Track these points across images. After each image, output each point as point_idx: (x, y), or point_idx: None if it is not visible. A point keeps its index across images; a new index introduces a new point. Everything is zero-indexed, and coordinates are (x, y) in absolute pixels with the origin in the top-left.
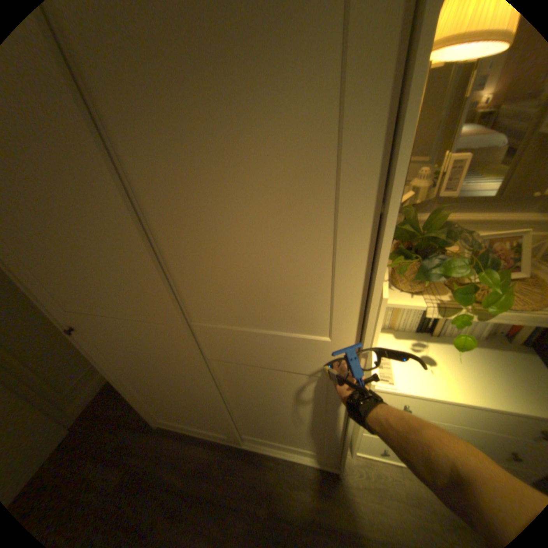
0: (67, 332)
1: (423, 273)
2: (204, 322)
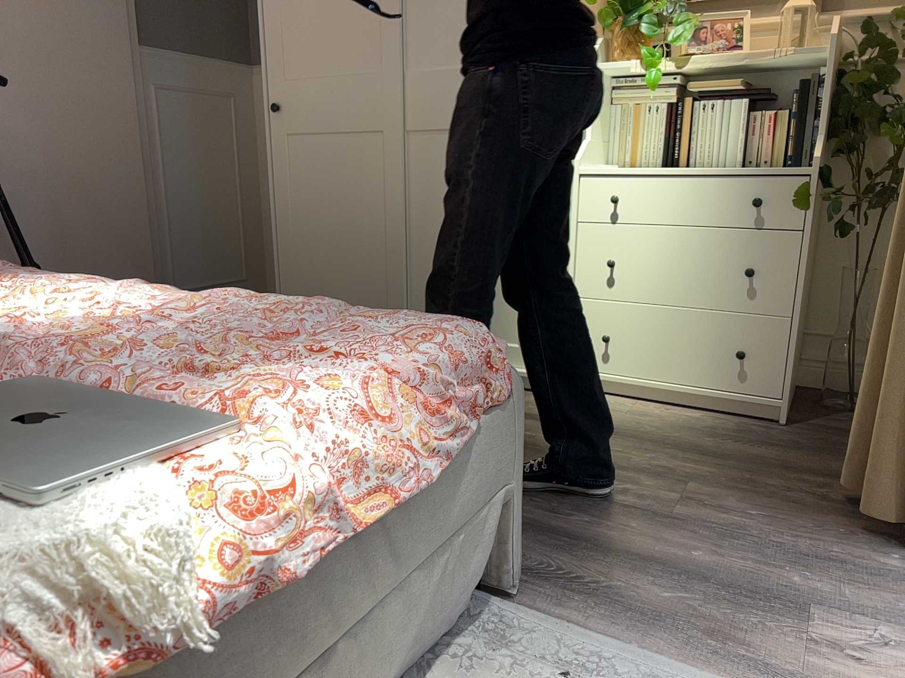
0: (275, 107)
1: (625, 25)
2: (419, 68)
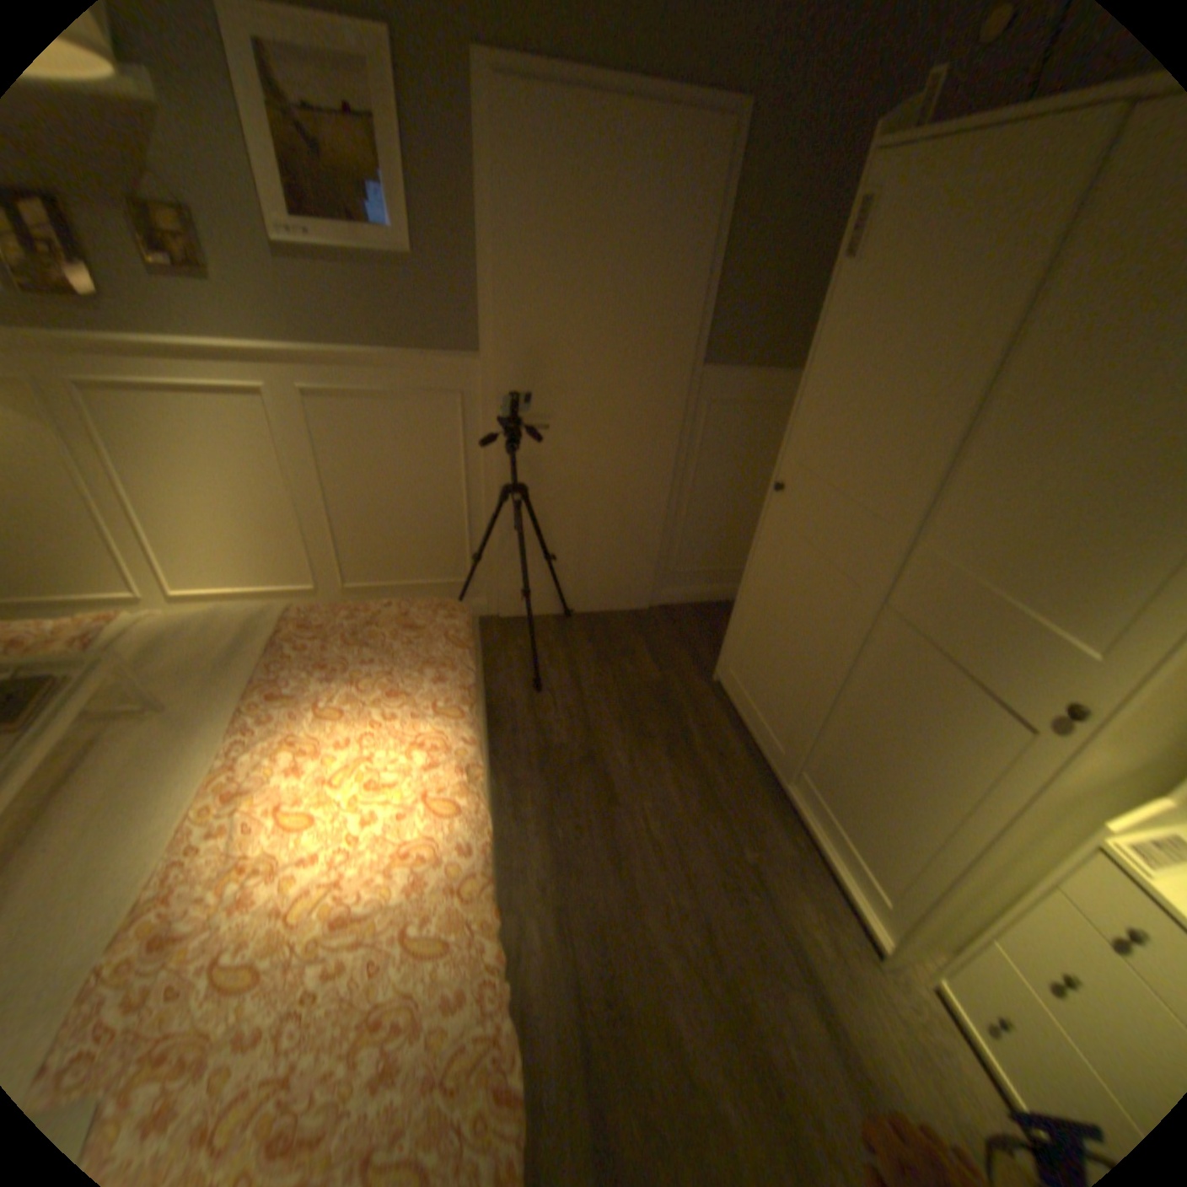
0: (778, 487)
1: None
2: (940, 548)
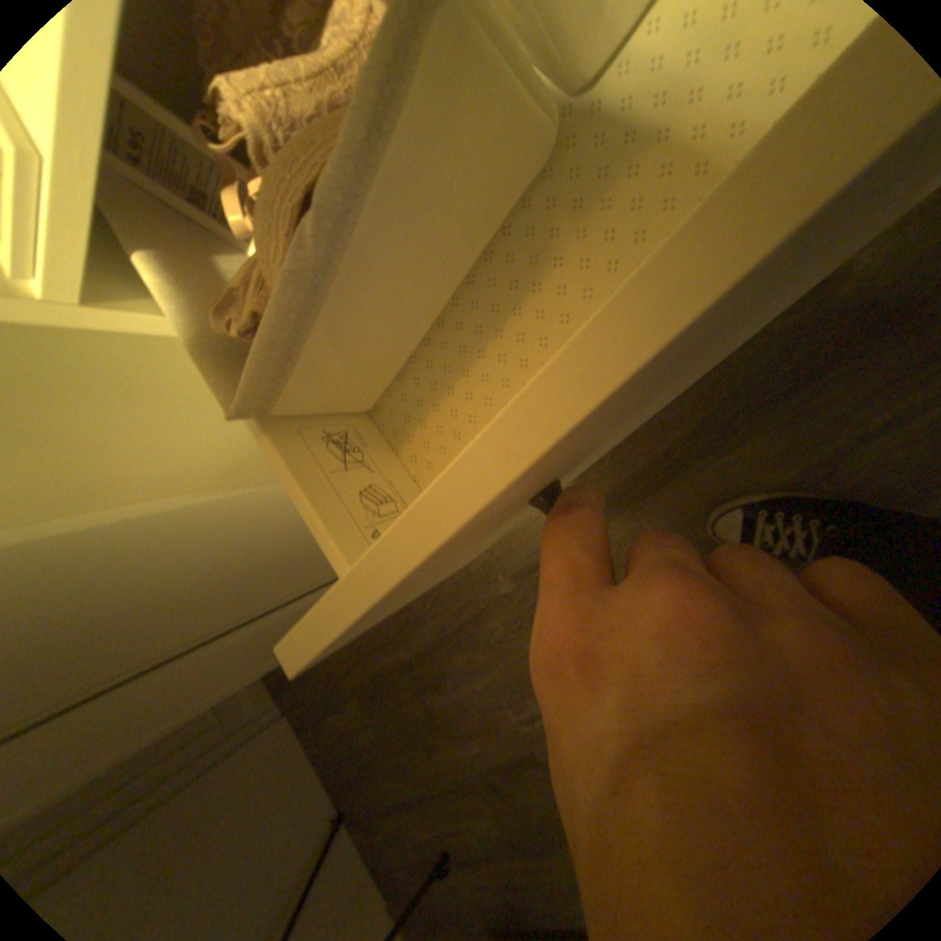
0: None
1: None
2: None
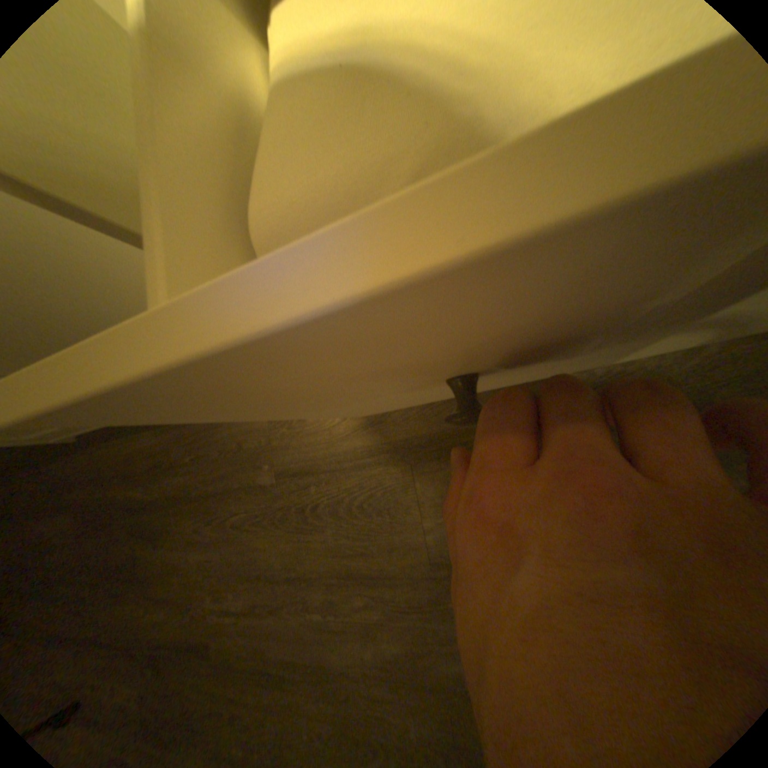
0: None
1: None
2: None
